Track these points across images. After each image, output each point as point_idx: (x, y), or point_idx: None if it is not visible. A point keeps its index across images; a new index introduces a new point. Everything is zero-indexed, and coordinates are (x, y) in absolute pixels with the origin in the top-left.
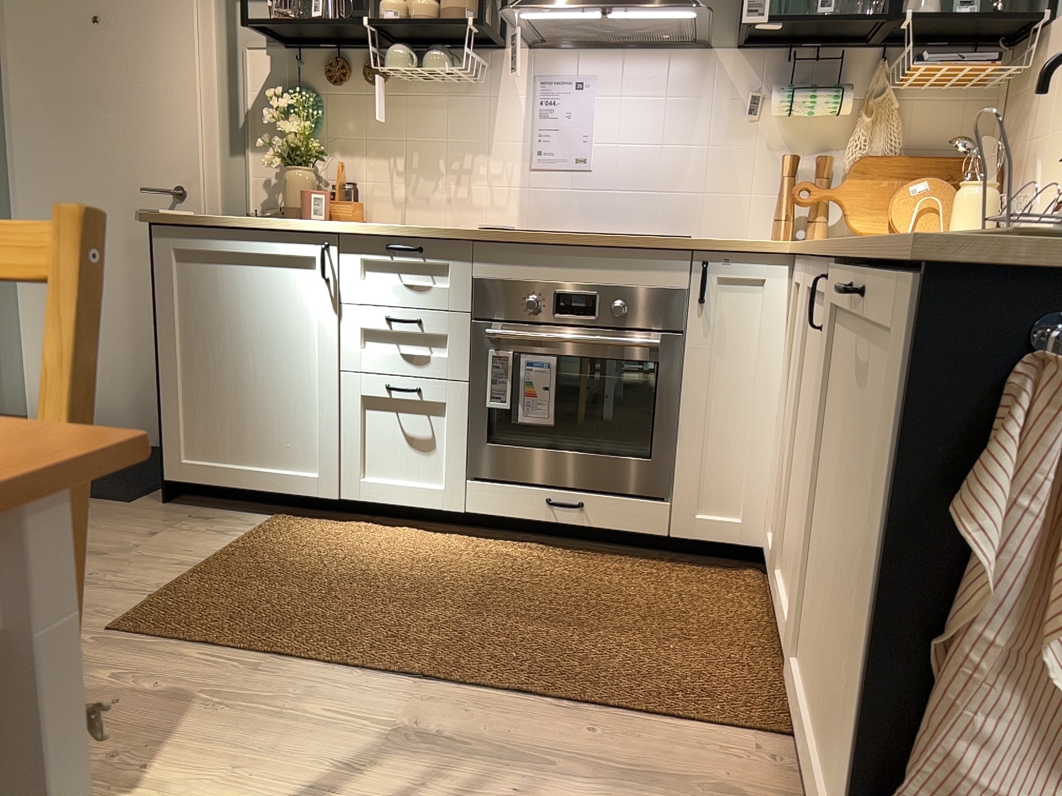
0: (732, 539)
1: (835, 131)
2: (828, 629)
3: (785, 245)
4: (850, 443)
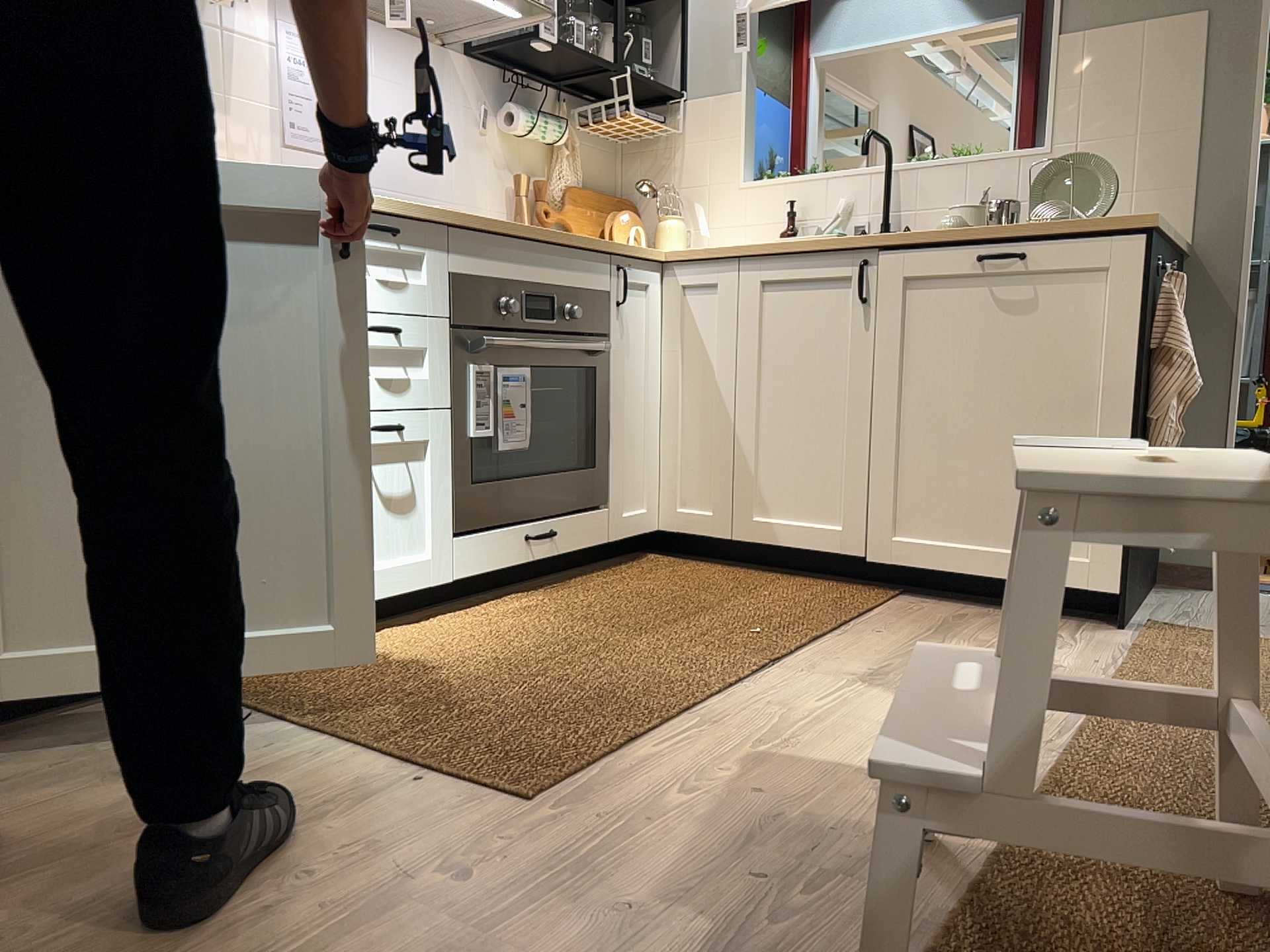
0: (644, 529)
1: (539, 156)
2: (991, 472)
3: (654, 250)
4: (997, 348)
